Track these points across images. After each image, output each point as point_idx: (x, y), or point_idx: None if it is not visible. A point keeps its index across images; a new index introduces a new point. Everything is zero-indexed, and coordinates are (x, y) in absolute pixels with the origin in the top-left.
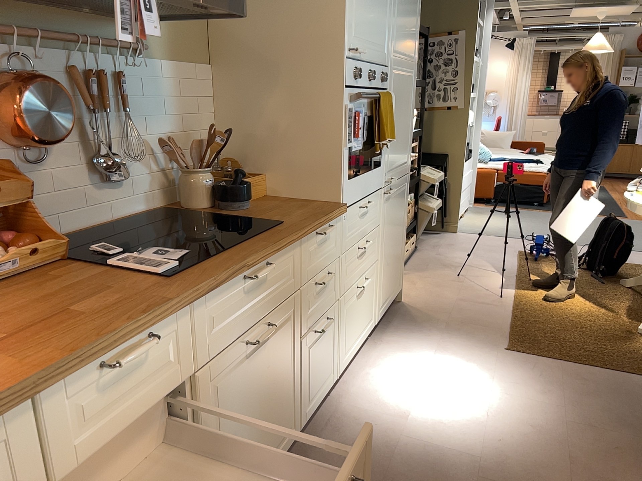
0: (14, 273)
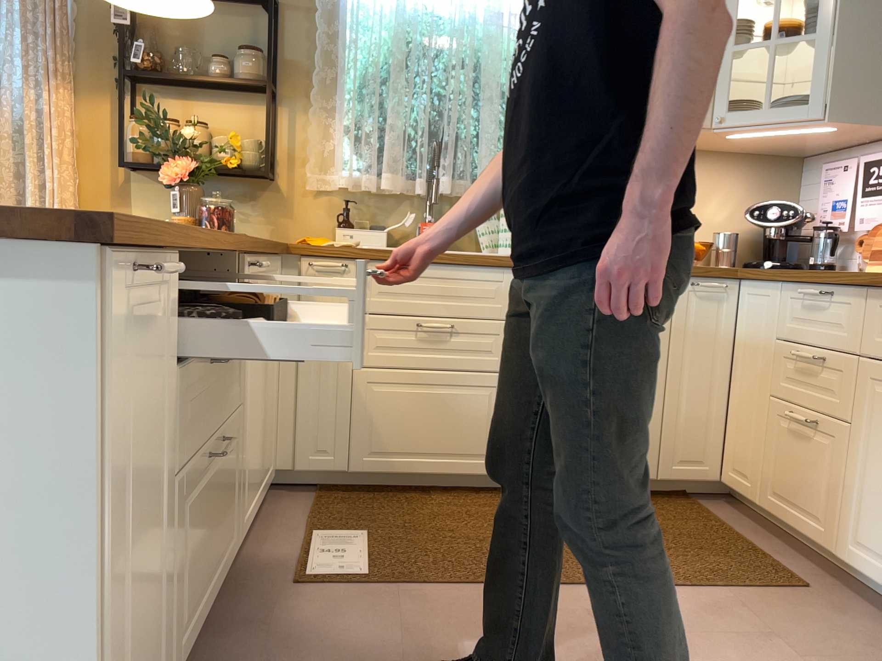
0: None
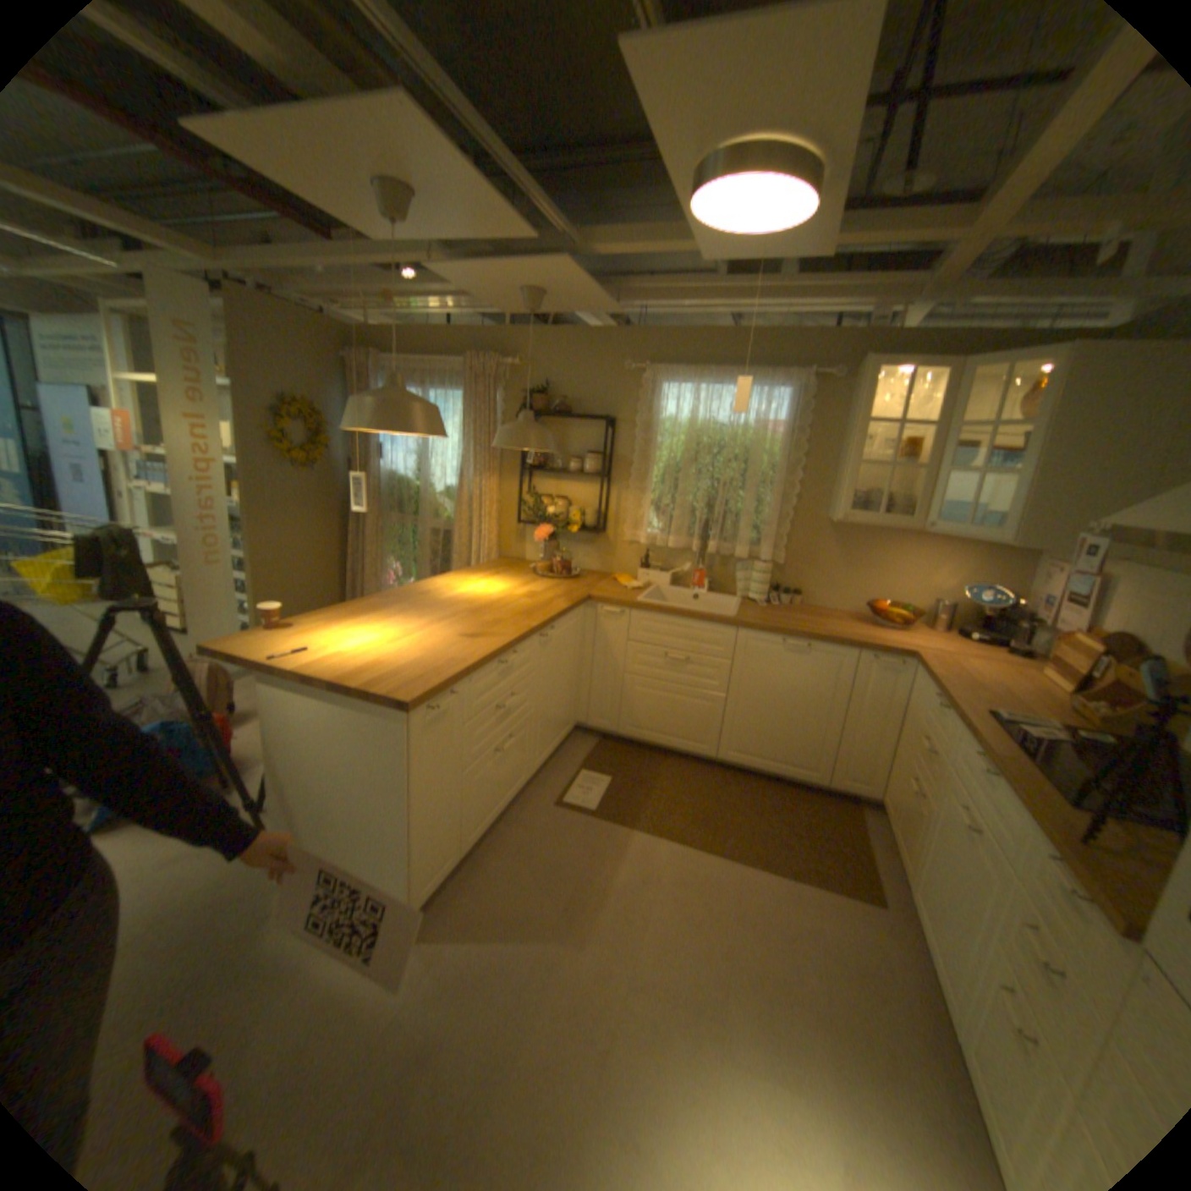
0: (1086, 718)
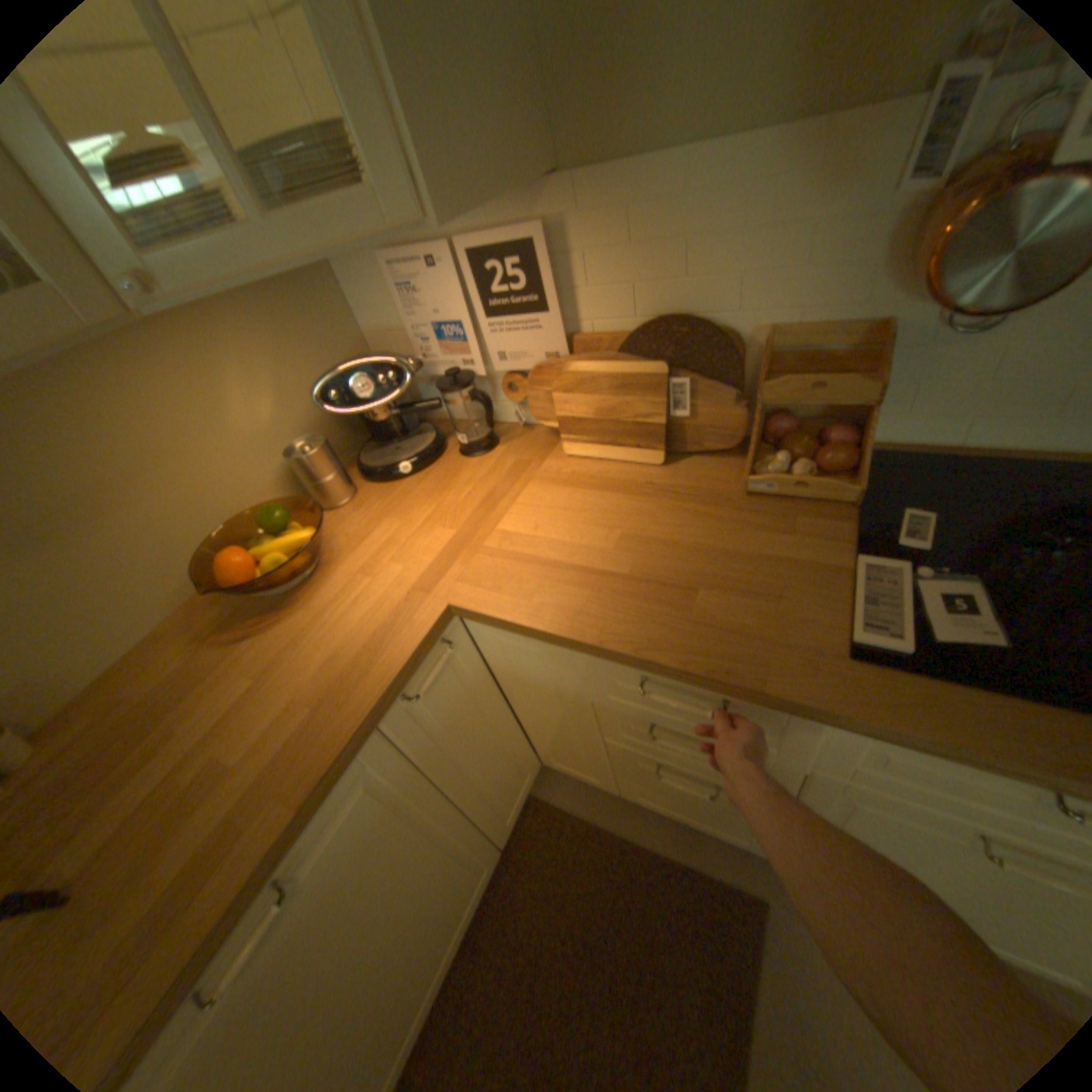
0: (782, 491)
